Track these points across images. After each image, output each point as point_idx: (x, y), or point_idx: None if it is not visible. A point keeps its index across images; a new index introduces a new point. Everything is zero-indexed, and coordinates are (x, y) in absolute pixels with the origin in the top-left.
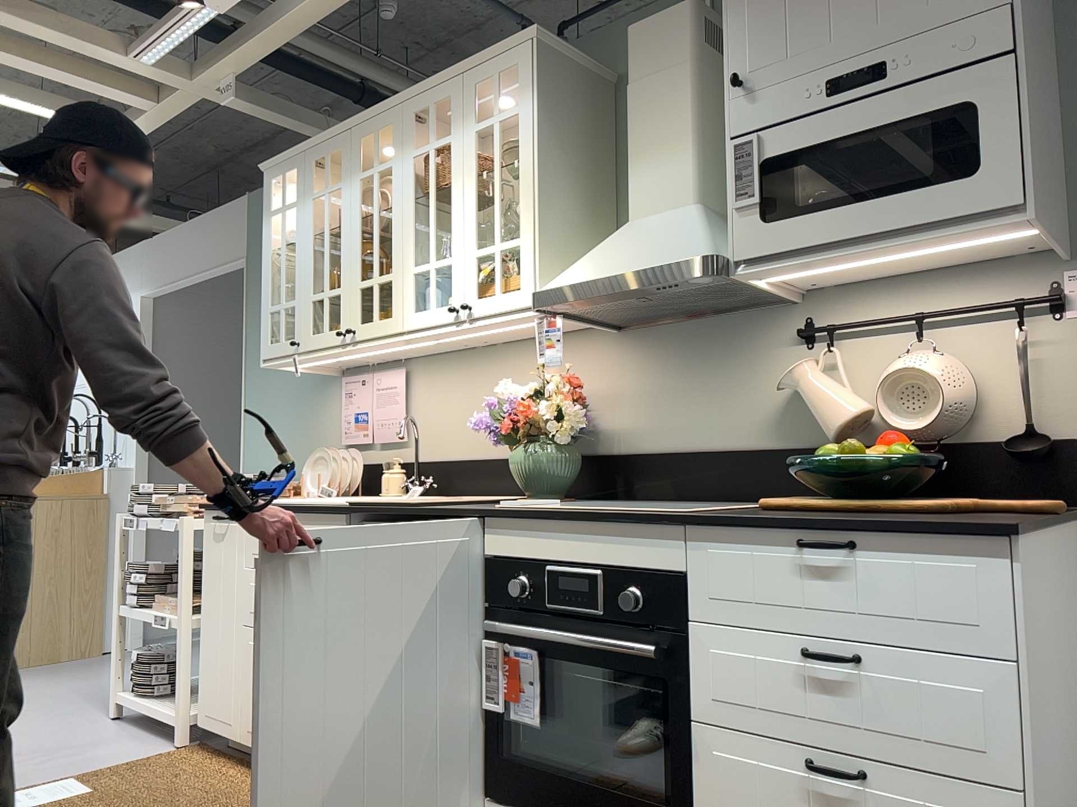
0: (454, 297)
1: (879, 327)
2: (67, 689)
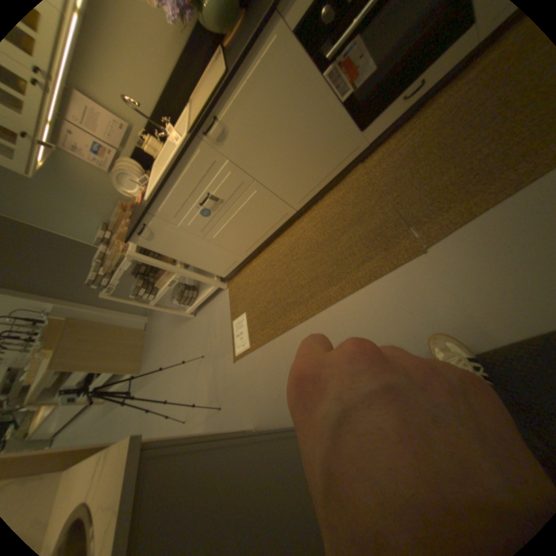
0: None
1: None
2: (166, 338)
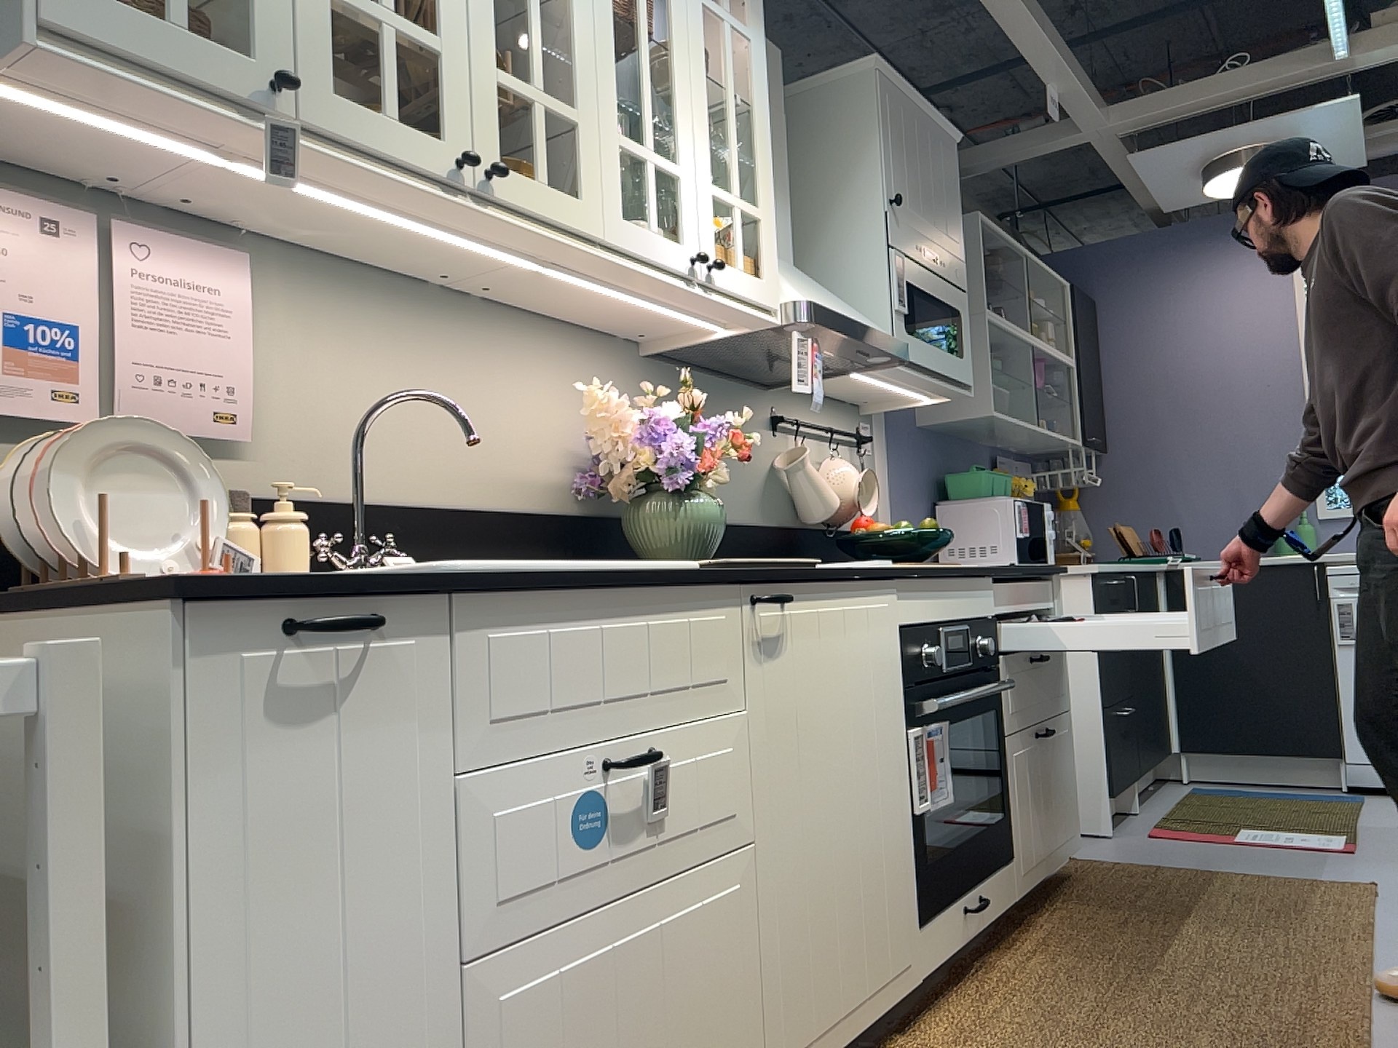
0: (690, 237)
1: (808, 431)
2: None
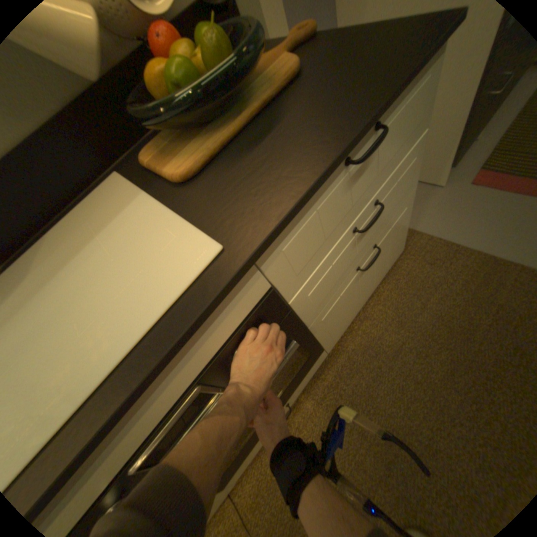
0: None
1: None
2: None
